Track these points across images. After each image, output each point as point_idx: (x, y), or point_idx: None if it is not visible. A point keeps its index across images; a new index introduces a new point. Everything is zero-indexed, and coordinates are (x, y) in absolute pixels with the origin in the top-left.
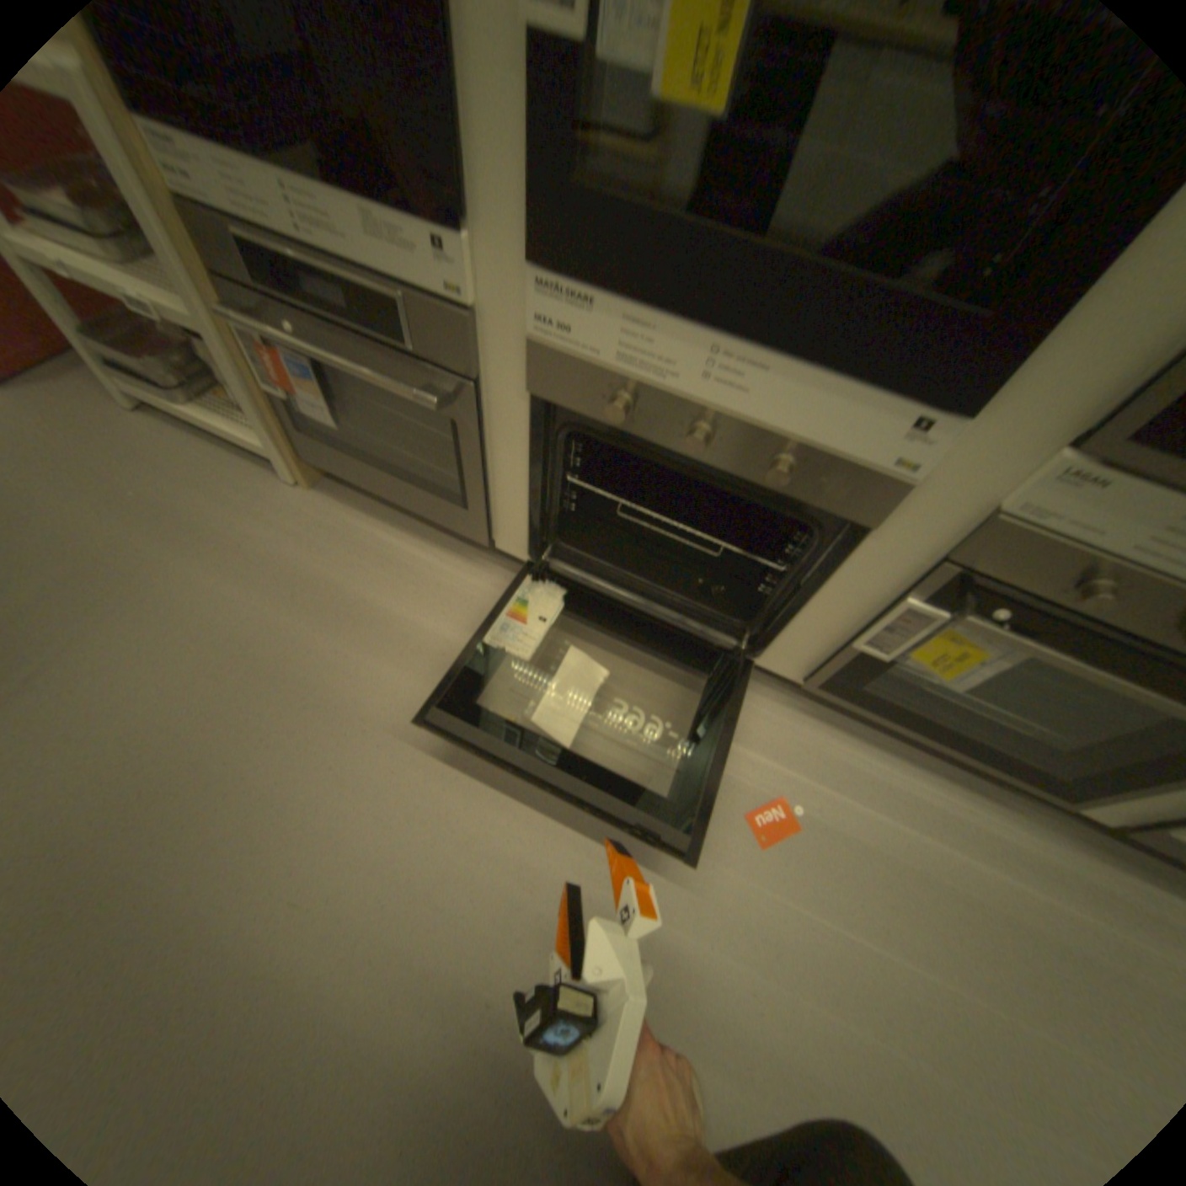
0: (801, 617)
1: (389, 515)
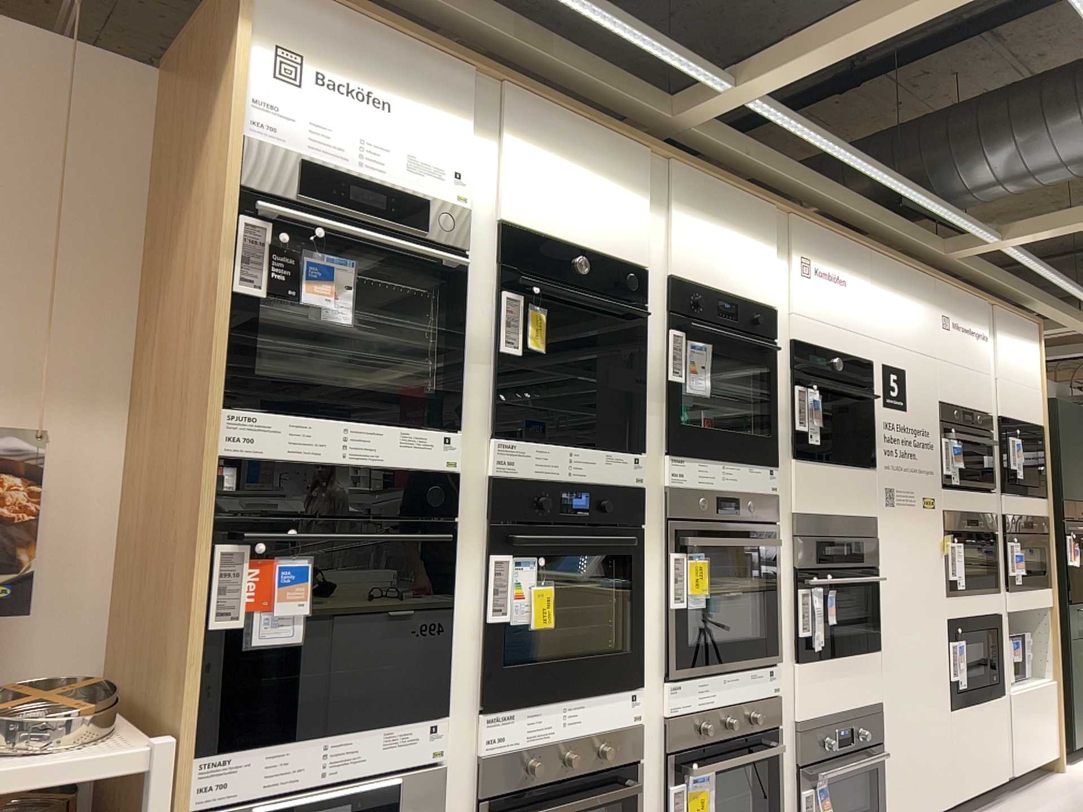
0: None
1: None
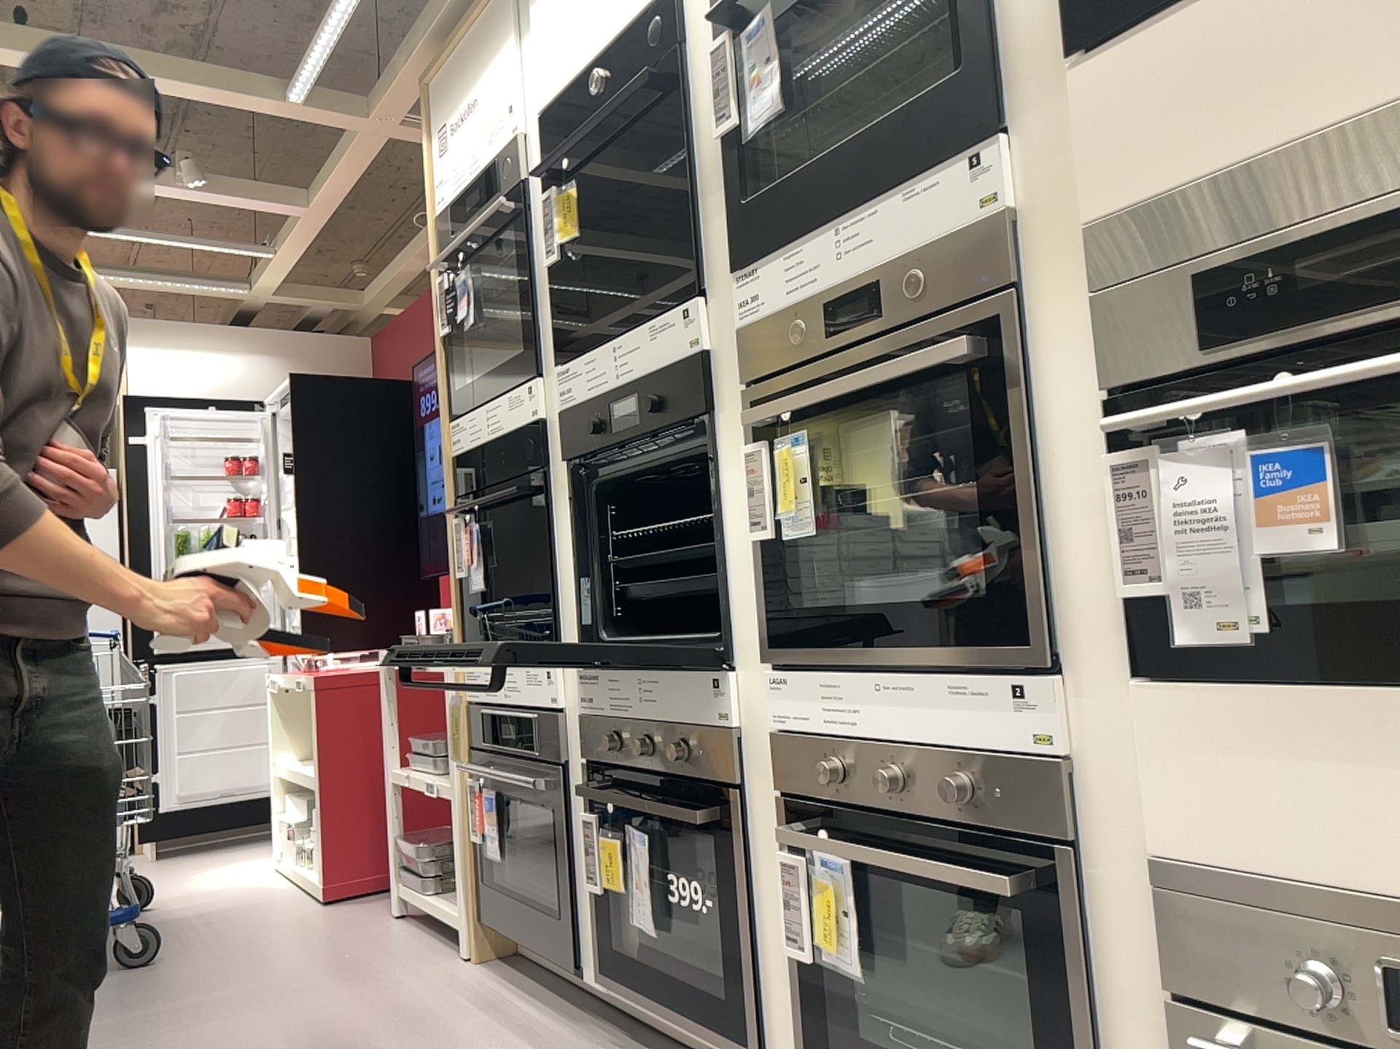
0: (764, 955)
1: (523, 984)
